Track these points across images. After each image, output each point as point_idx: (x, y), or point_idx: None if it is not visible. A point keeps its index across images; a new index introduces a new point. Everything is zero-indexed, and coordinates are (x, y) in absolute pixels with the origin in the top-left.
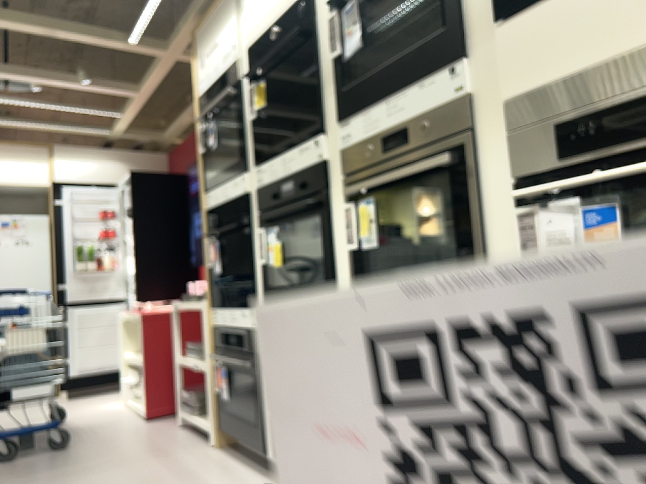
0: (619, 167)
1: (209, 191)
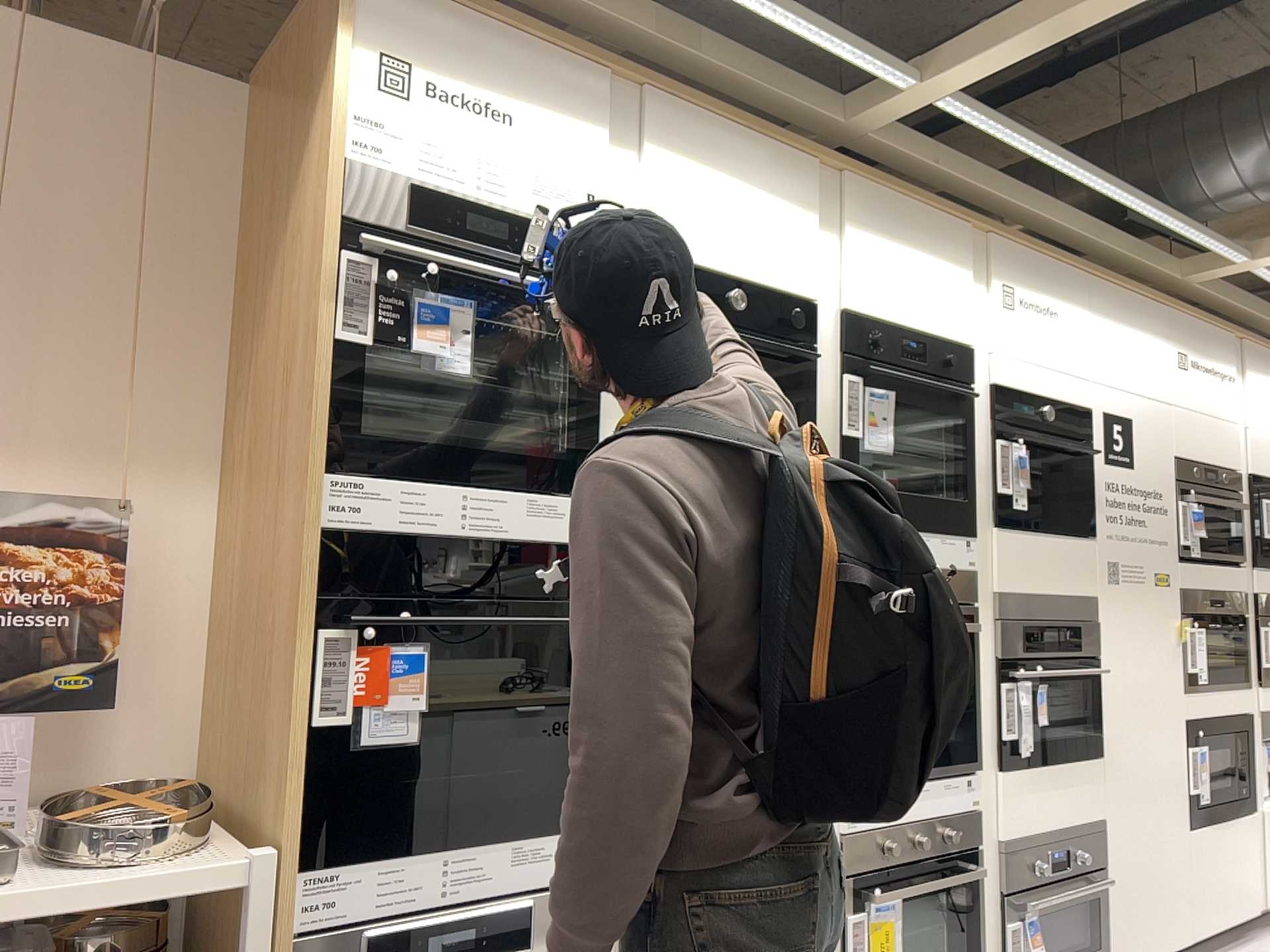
0: (1043, 665)
1: (337, 471)
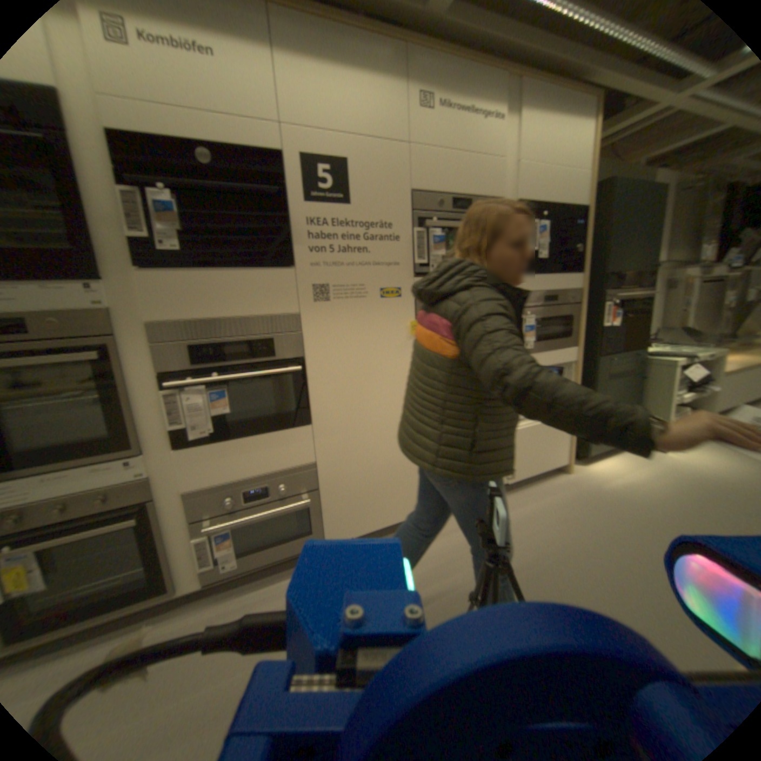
0: (222, 371)
1: None
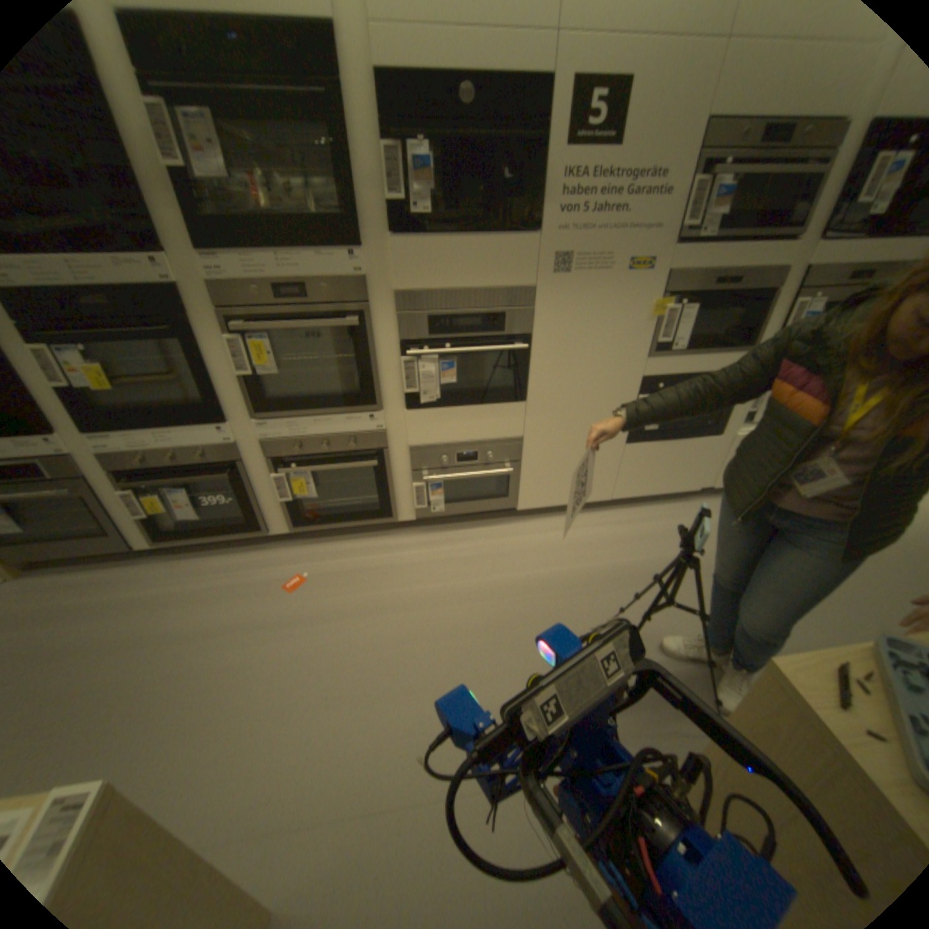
0: (455, 345)
1: None
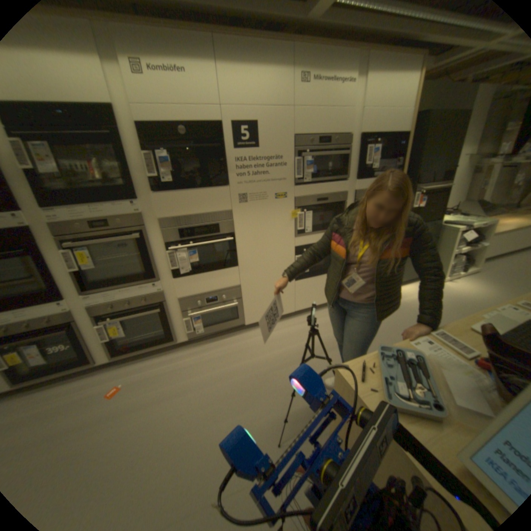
0: (194, 241)
1: None
